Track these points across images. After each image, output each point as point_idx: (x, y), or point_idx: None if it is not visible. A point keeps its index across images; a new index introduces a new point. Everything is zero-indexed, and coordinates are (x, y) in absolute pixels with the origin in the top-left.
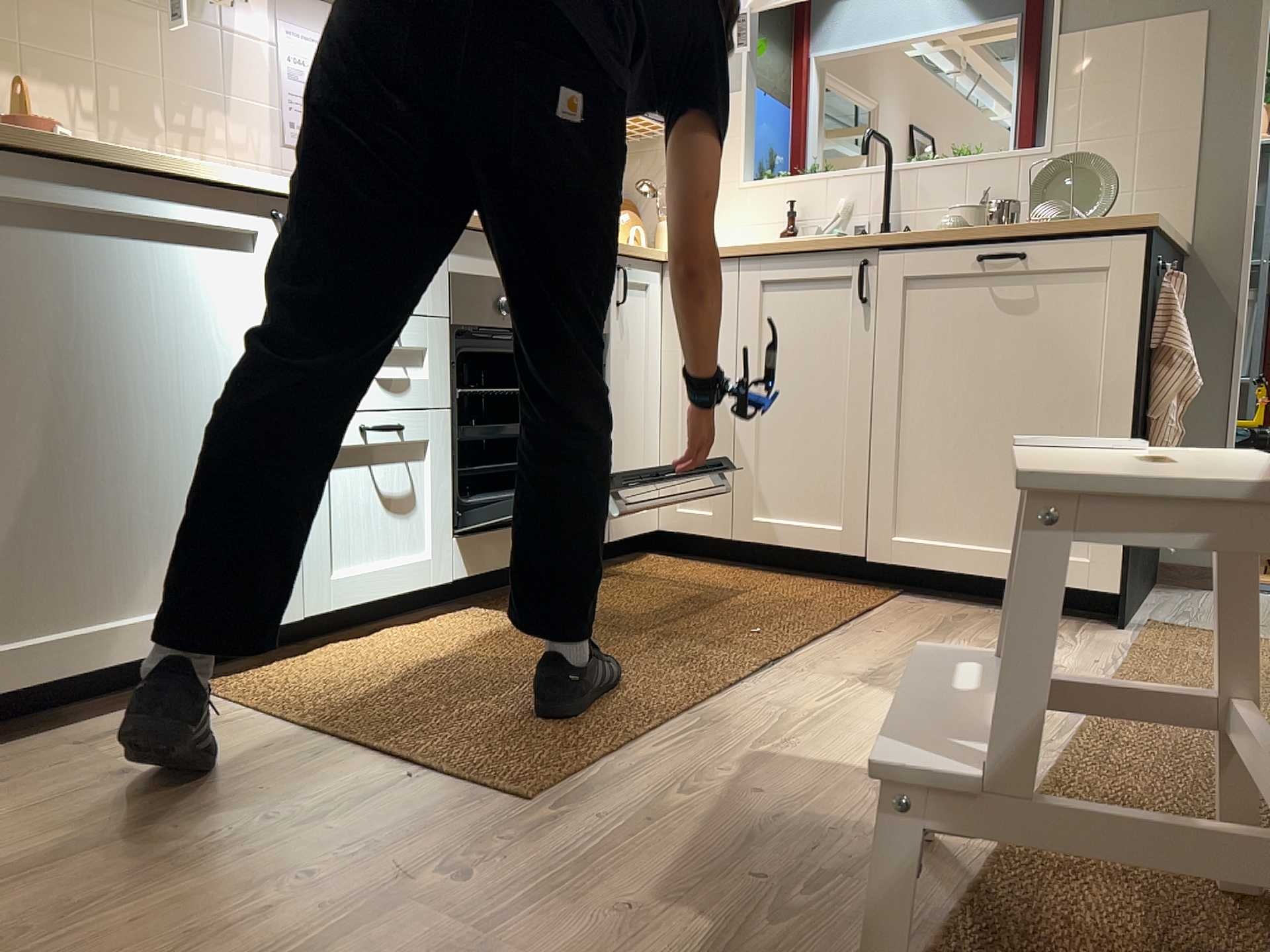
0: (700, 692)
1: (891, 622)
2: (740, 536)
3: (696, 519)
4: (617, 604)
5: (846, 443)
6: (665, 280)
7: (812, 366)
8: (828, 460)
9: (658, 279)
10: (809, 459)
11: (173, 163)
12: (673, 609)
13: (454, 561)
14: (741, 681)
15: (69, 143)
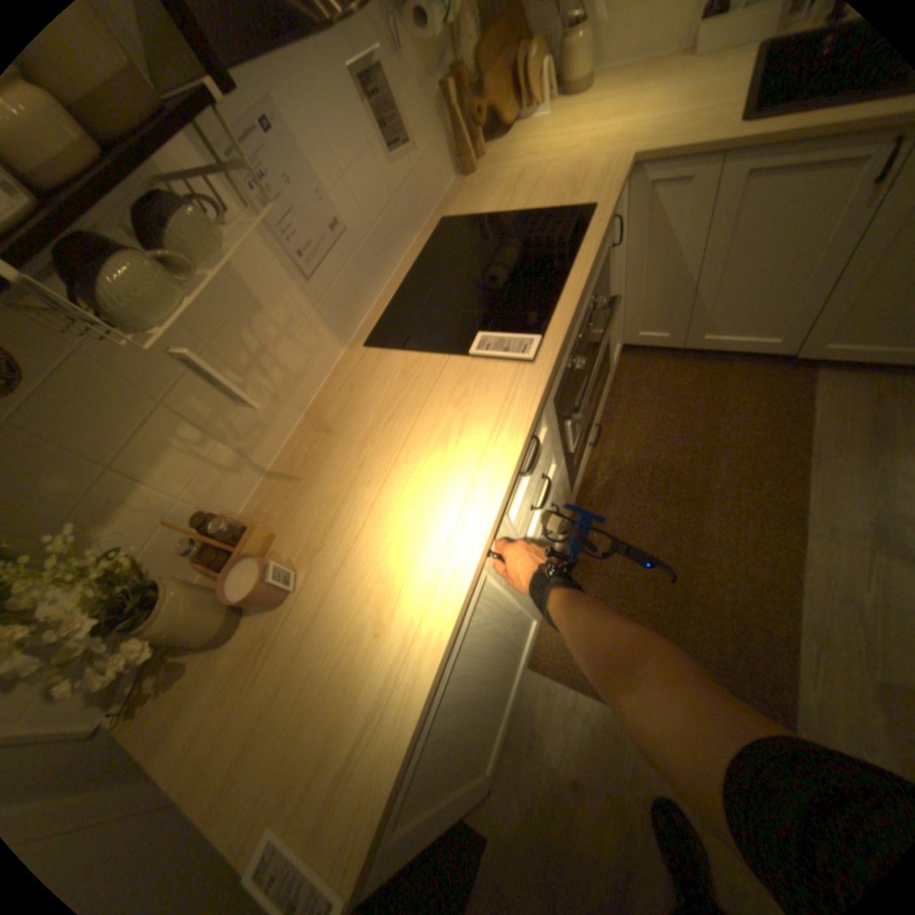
0: (796, 604)
1: (844, 437)
2: (689, 347)
3: (653, 339)
4: (655, 464)
5: (803, 293)
6: (630, 179)
7: (785, 241)
8: (780, 304)
9: (626, 183)
10: (761, 303)
11: (432, 641)
12: (693, 459)
13: (573, 501)
14: (807, 575)
15: (399, 763)
